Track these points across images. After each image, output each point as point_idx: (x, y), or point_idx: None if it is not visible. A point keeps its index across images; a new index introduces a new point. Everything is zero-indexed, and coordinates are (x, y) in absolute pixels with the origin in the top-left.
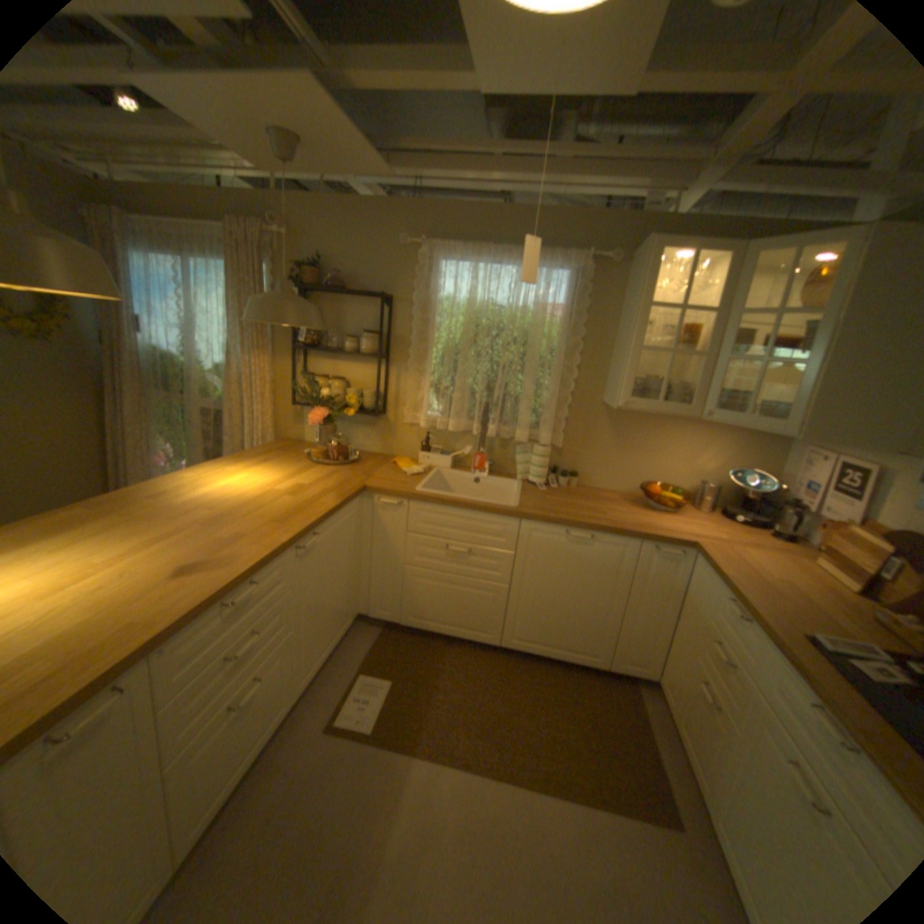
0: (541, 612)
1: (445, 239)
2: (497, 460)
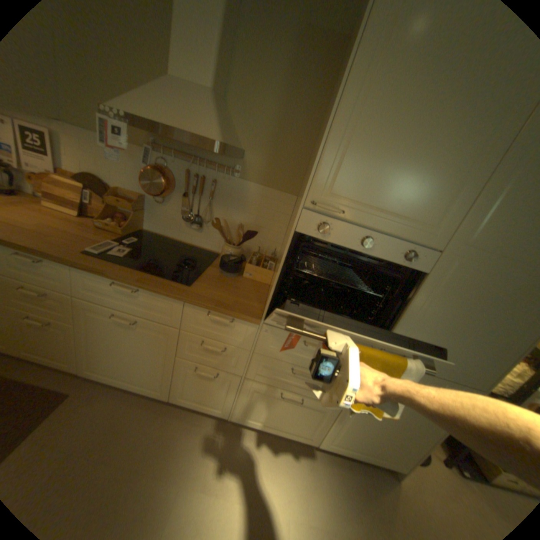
0: None
1: None
2: None
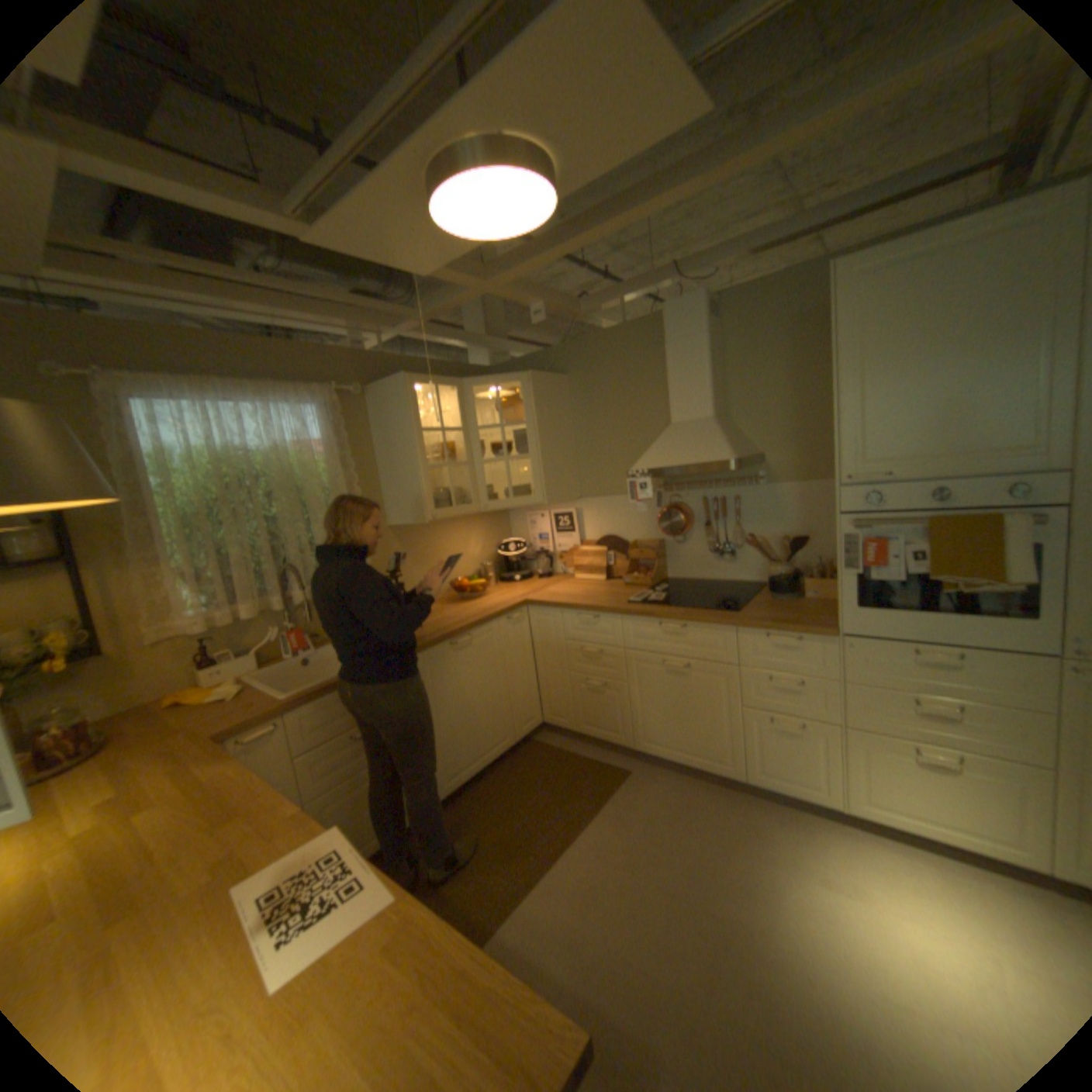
0: (457, 737)
1: (130, 374)
2: (305, 633)
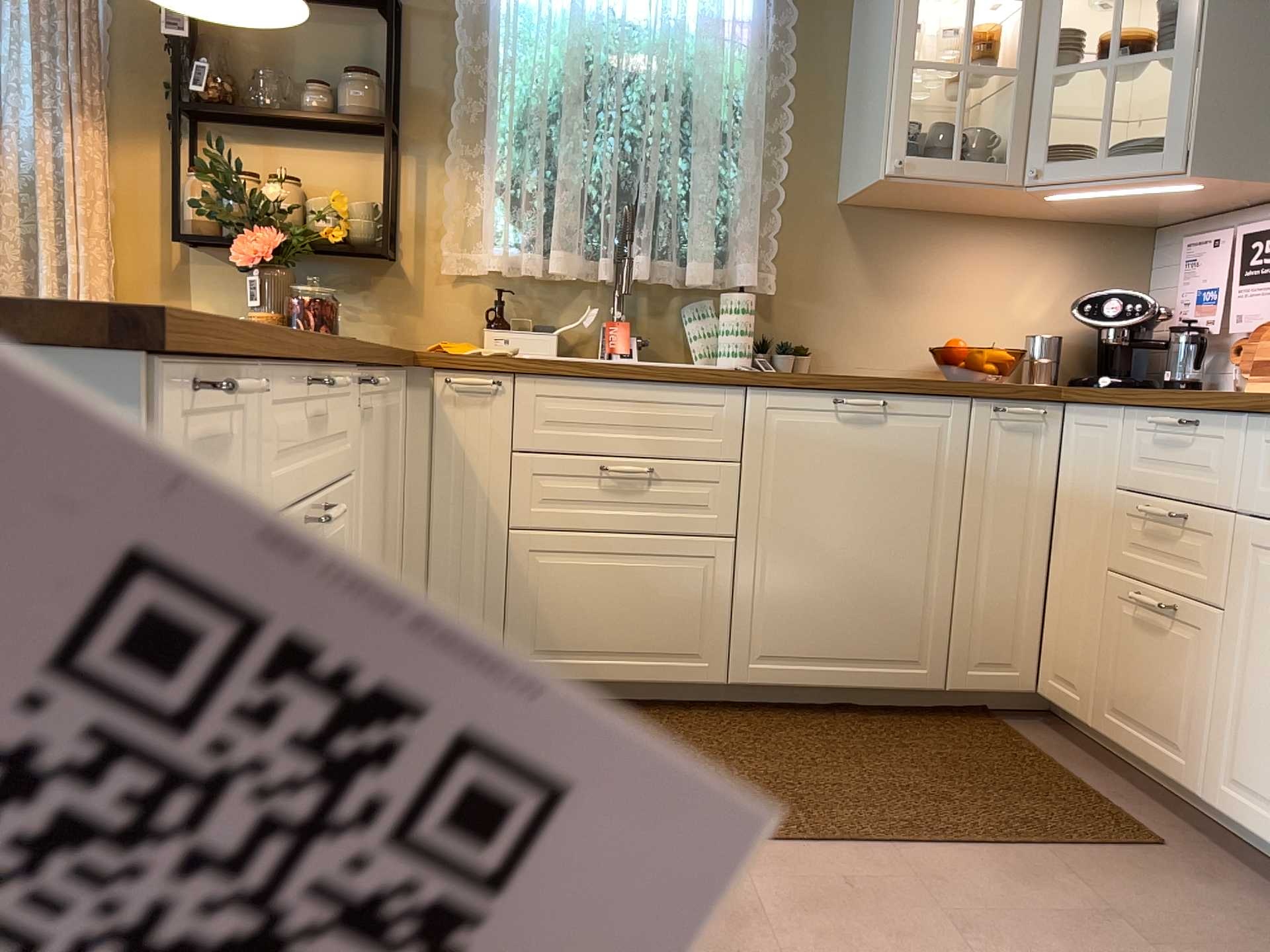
0: (804, 585)
1: None
2: (647, 338)
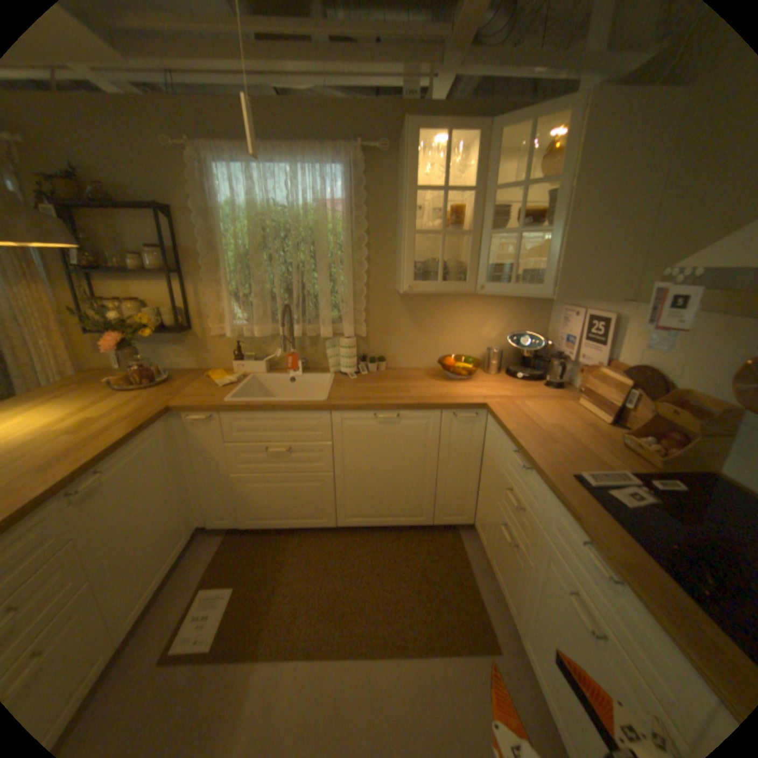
0: (365, 489)
1: (209, 139)
2: (310, 357)
